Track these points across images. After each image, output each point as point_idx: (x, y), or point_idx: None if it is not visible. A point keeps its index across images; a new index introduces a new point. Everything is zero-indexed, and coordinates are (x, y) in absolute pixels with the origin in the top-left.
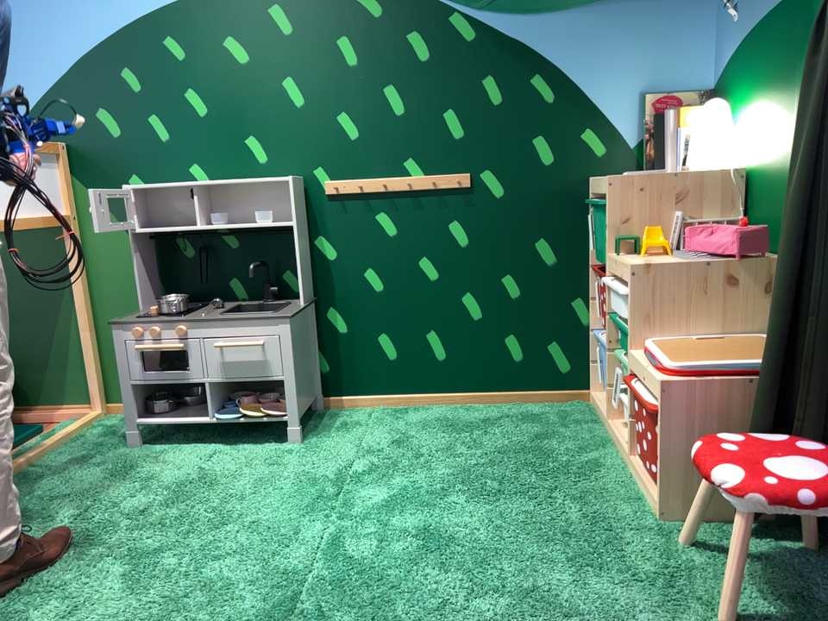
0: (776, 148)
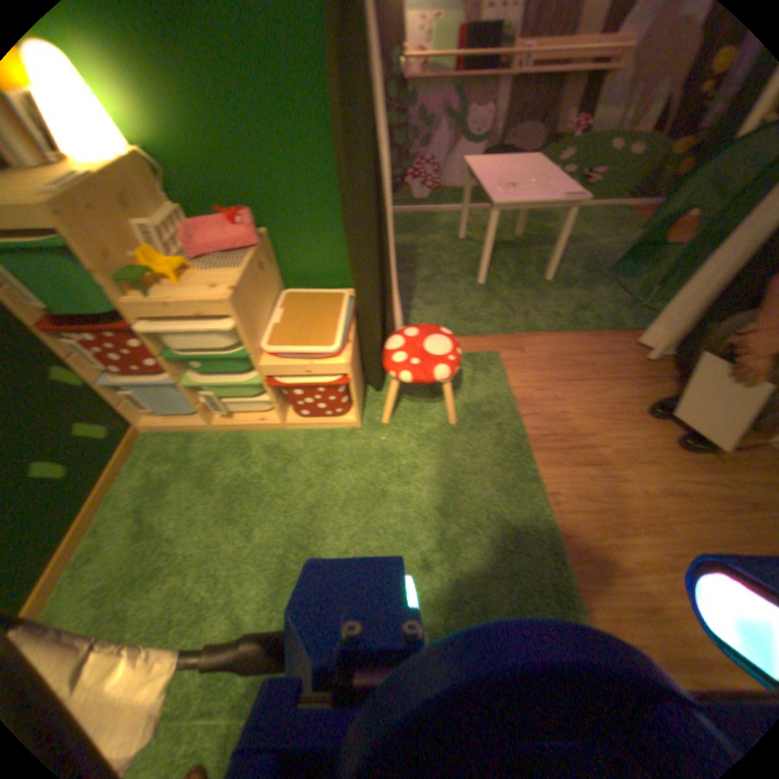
0: (188, 120)
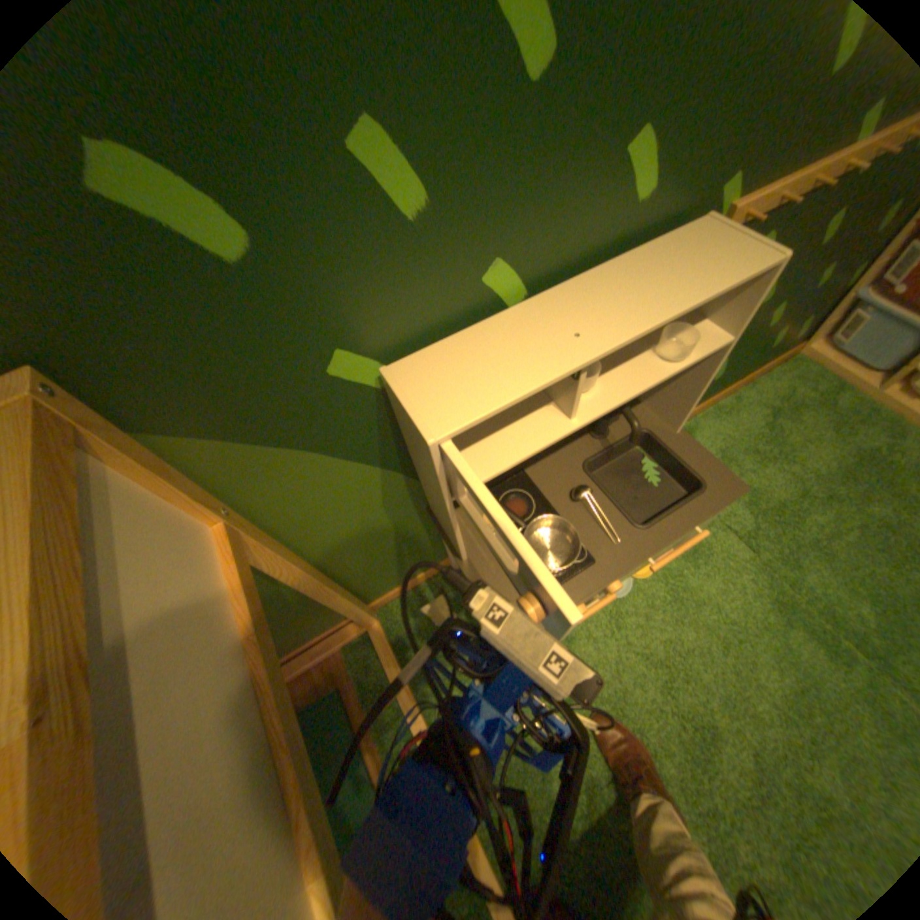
0: None
